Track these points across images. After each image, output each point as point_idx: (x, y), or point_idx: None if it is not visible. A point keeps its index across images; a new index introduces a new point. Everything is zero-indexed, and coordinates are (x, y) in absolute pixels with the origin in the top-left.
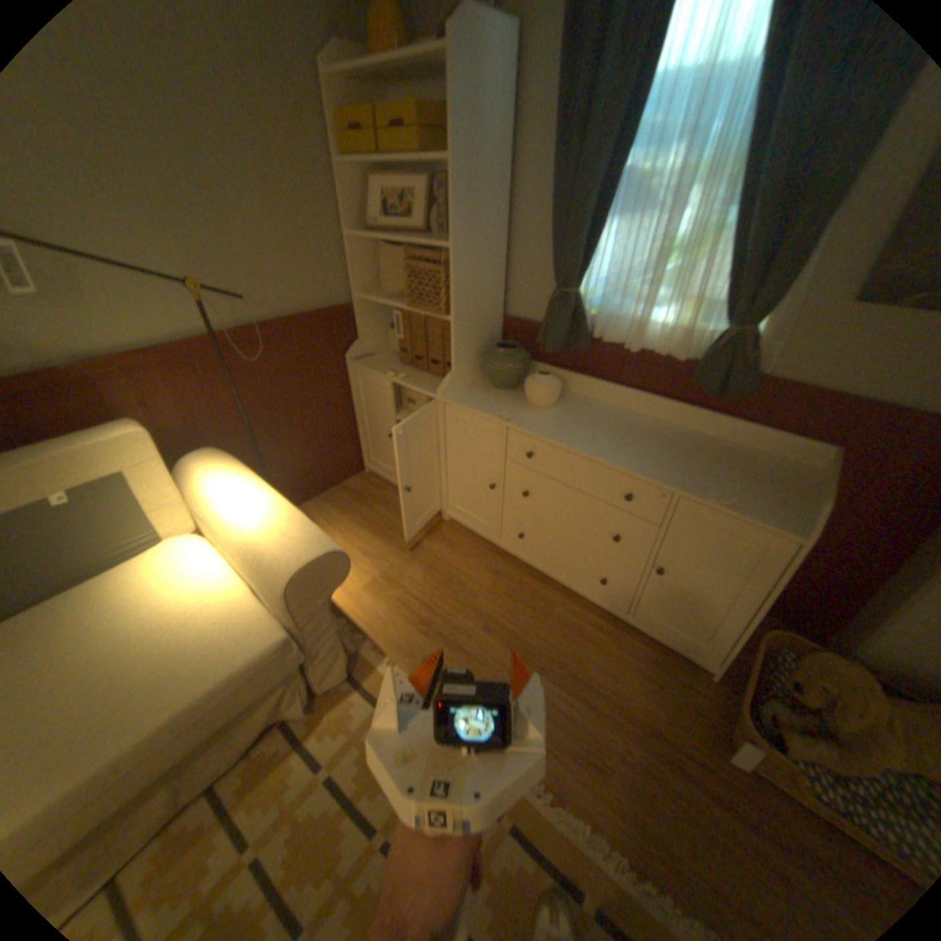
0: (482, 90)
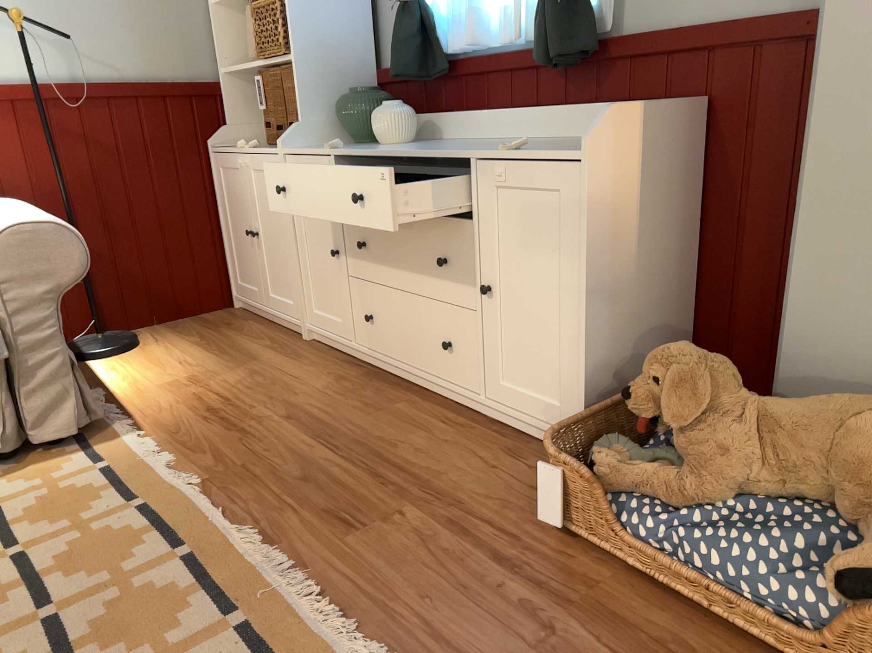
0: None
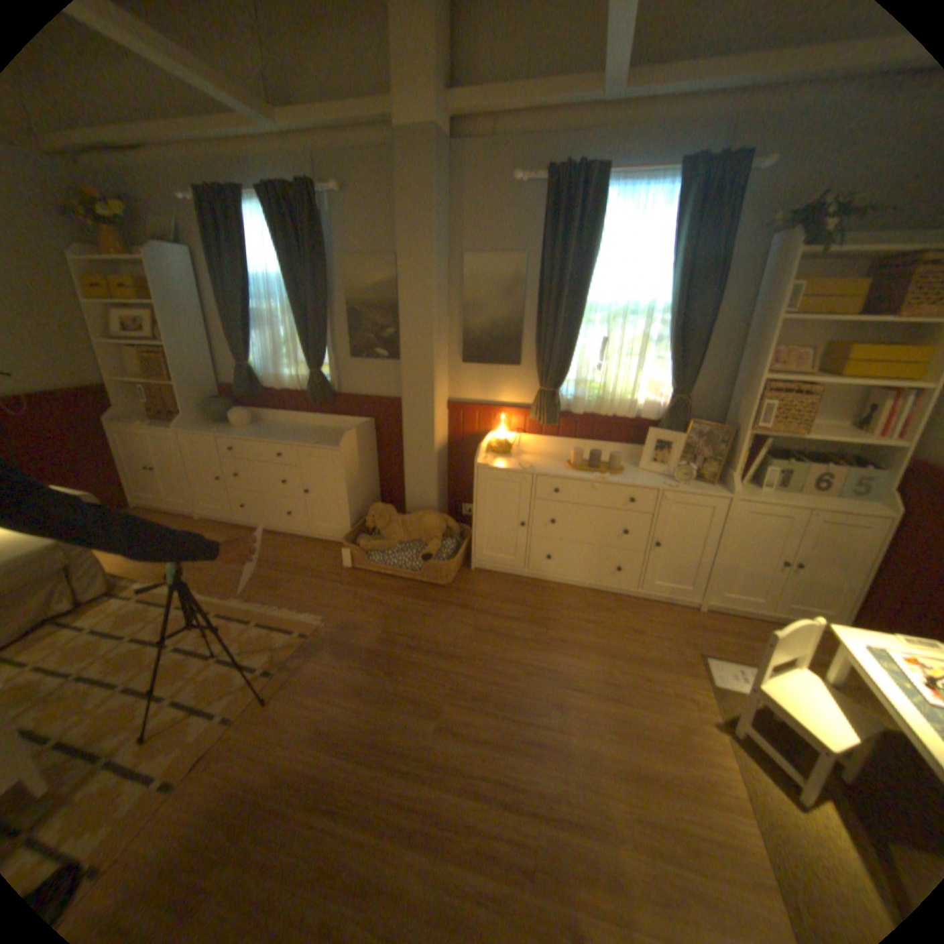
0: (168, 277)
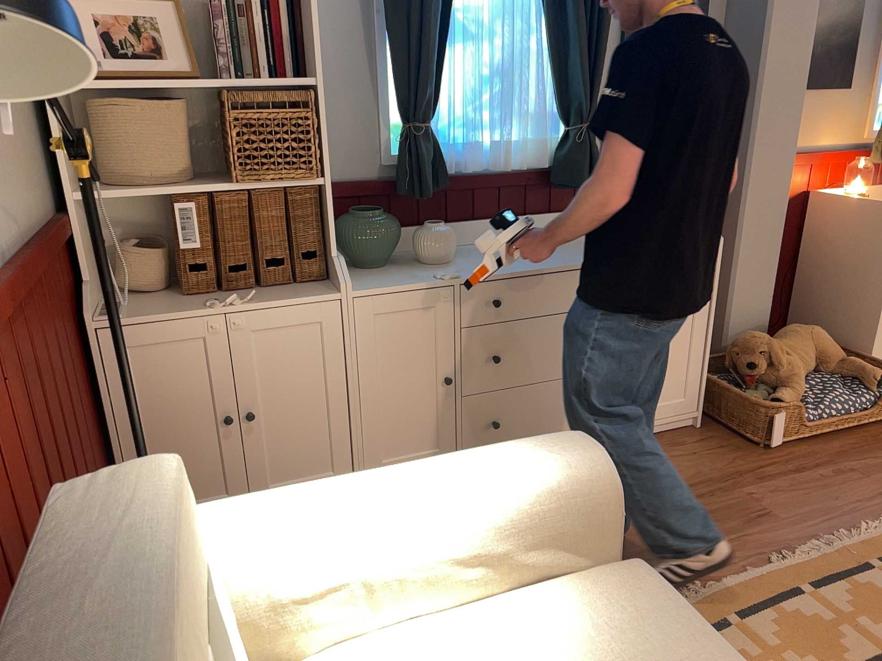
0: None
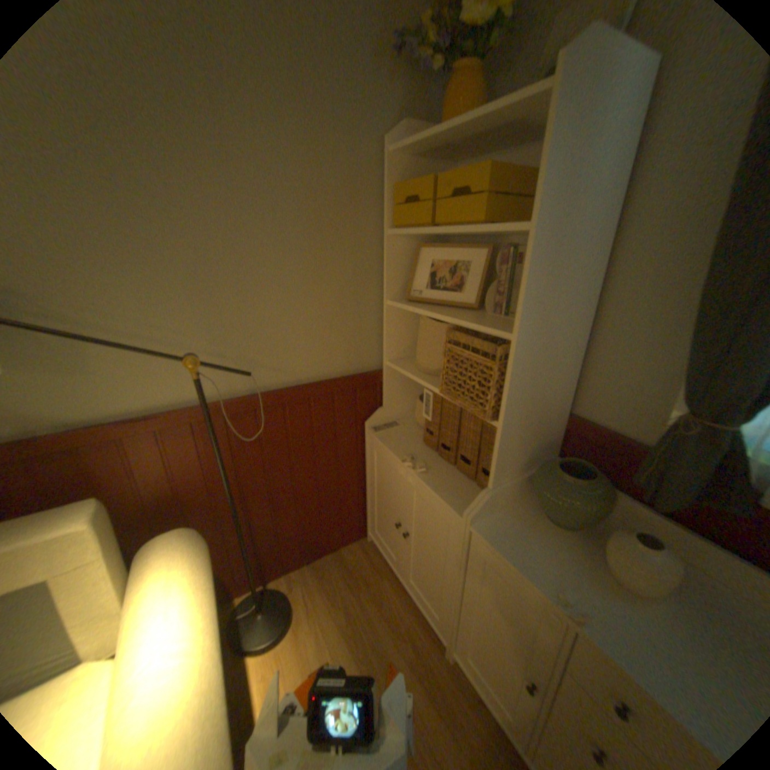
0: (596, 141)
